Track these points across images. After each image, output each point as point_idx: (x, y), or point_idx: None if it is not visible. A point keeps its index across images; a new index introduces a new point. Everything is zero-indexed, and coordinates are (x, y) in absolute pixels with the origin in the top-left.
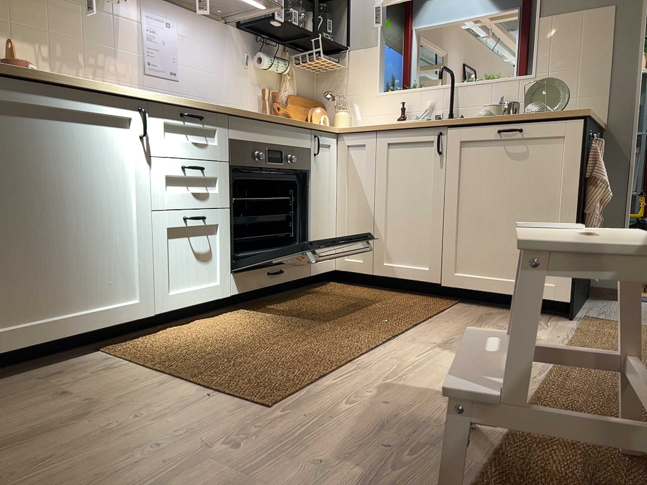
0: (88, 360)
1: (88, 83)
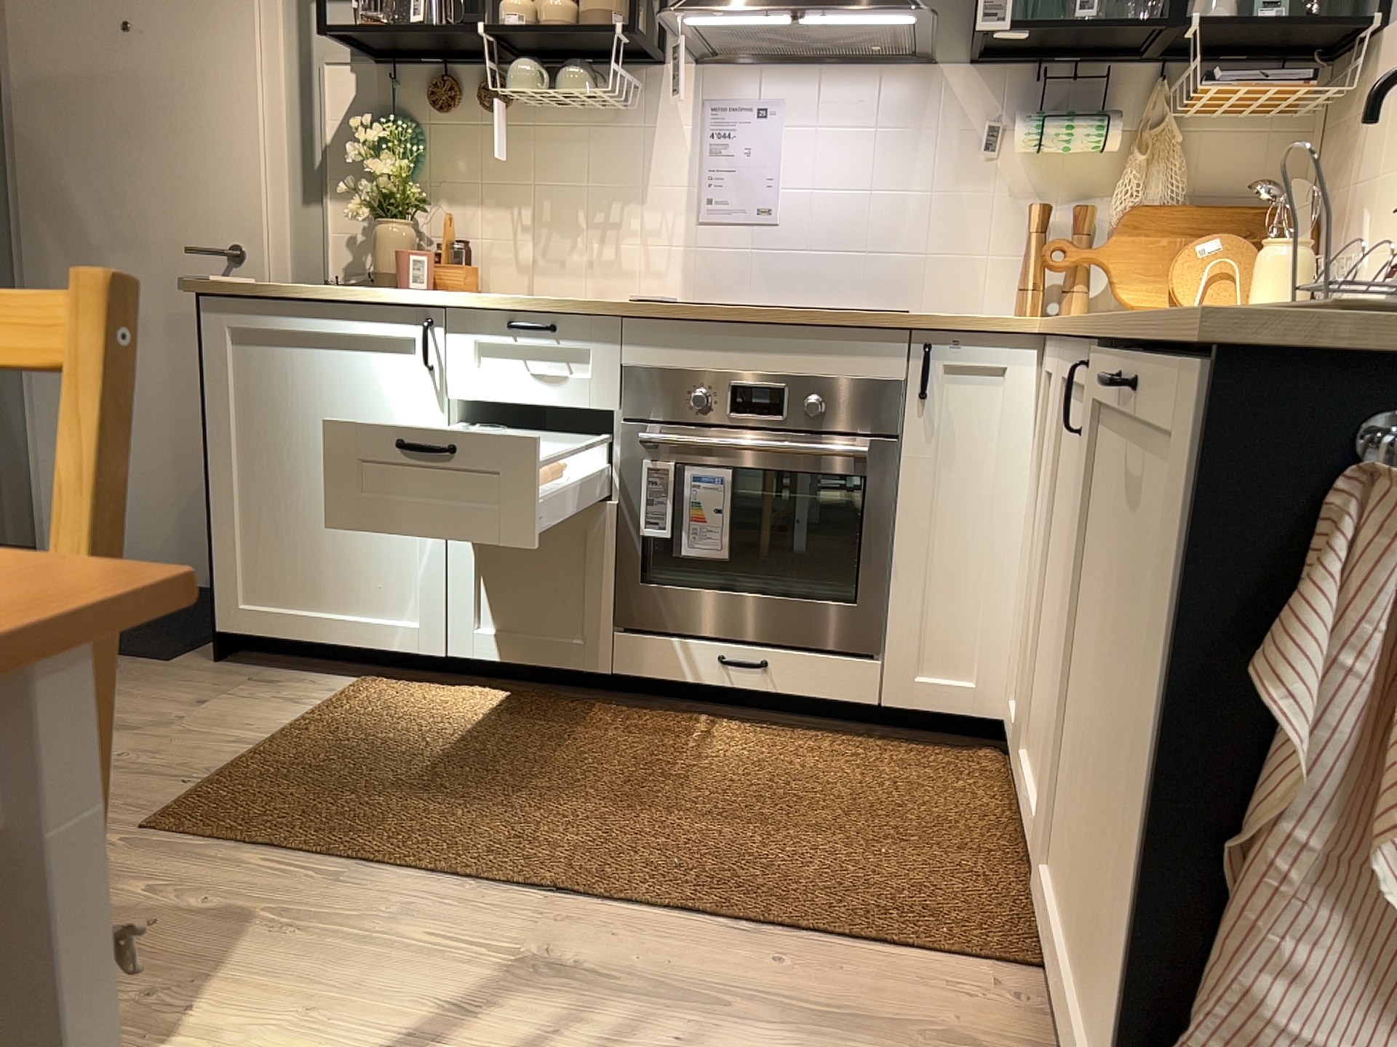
0: (313, 682)
1: (355, 289)
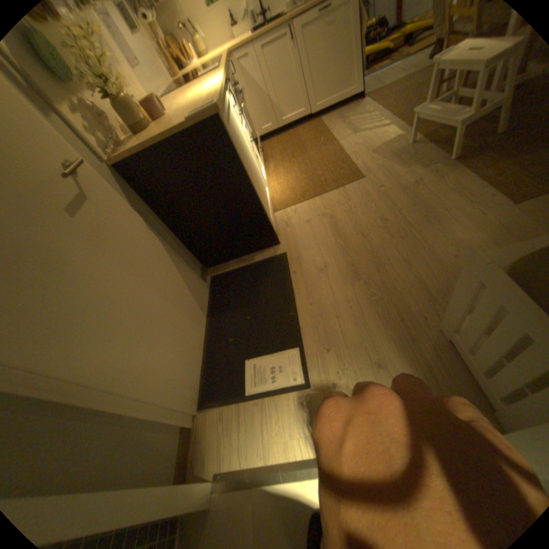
0: (283, 214)
1: (217, 84)
